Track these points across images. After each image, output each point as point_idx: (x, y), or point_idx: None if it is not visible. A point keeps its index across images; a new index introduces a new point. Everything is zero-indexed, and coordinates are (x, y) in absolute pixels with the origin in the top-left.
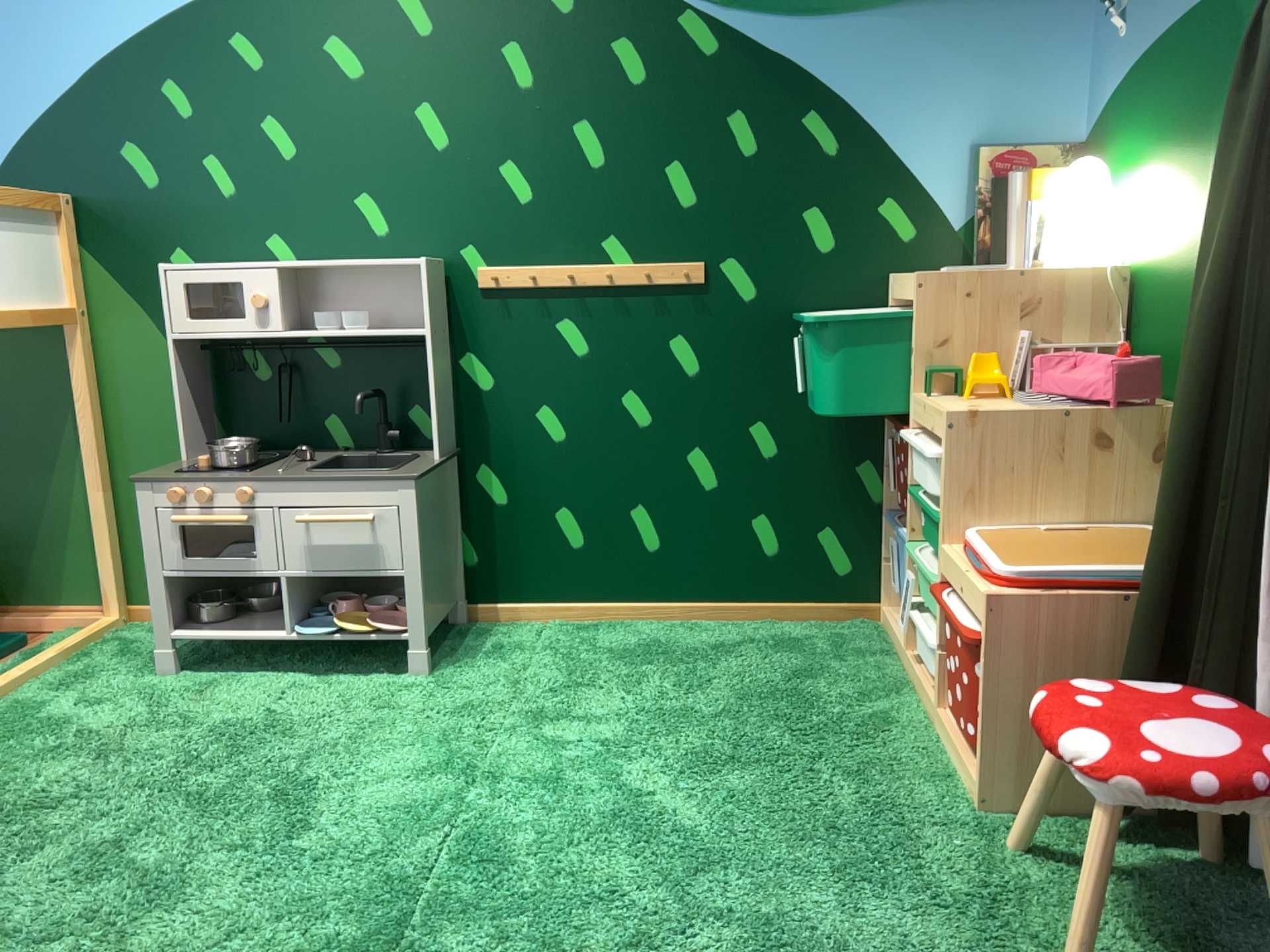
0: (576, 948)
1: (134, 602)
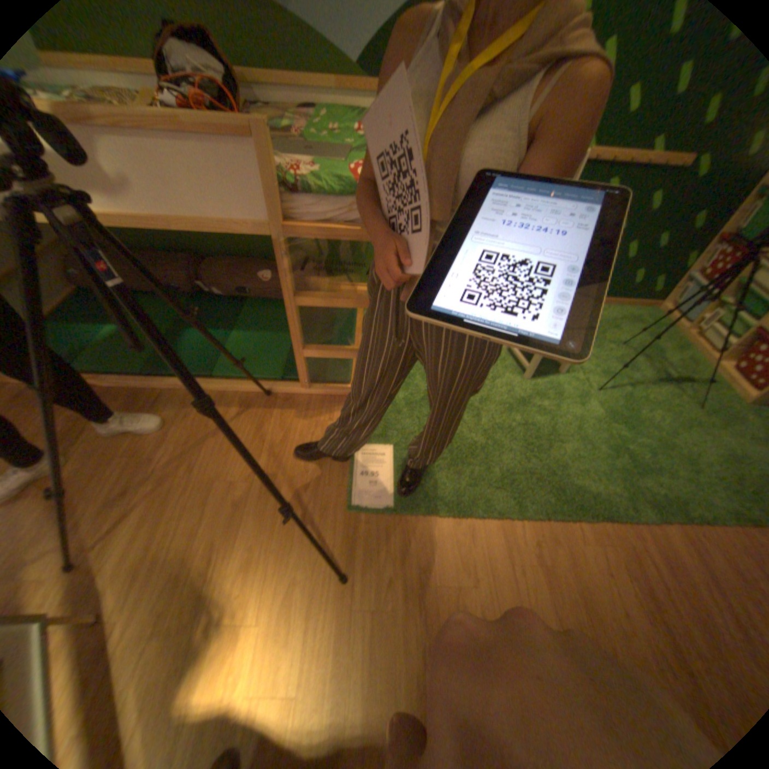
0: (668, 454)
1: None
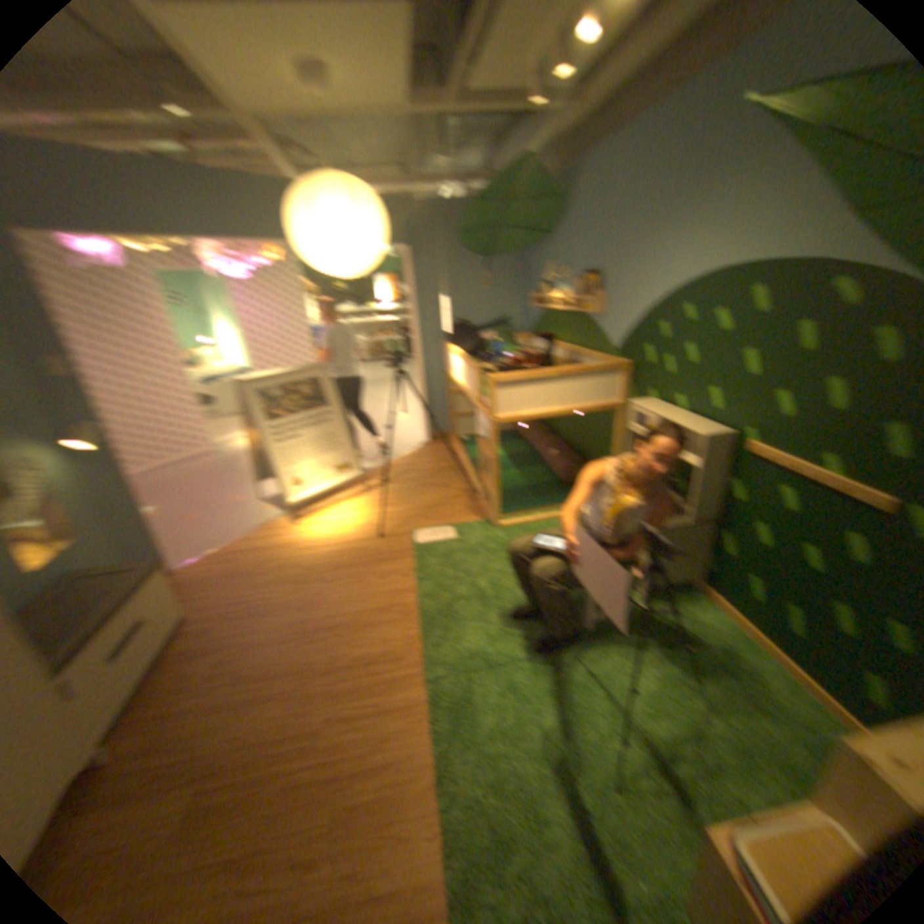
0: (506, 718)
1: None
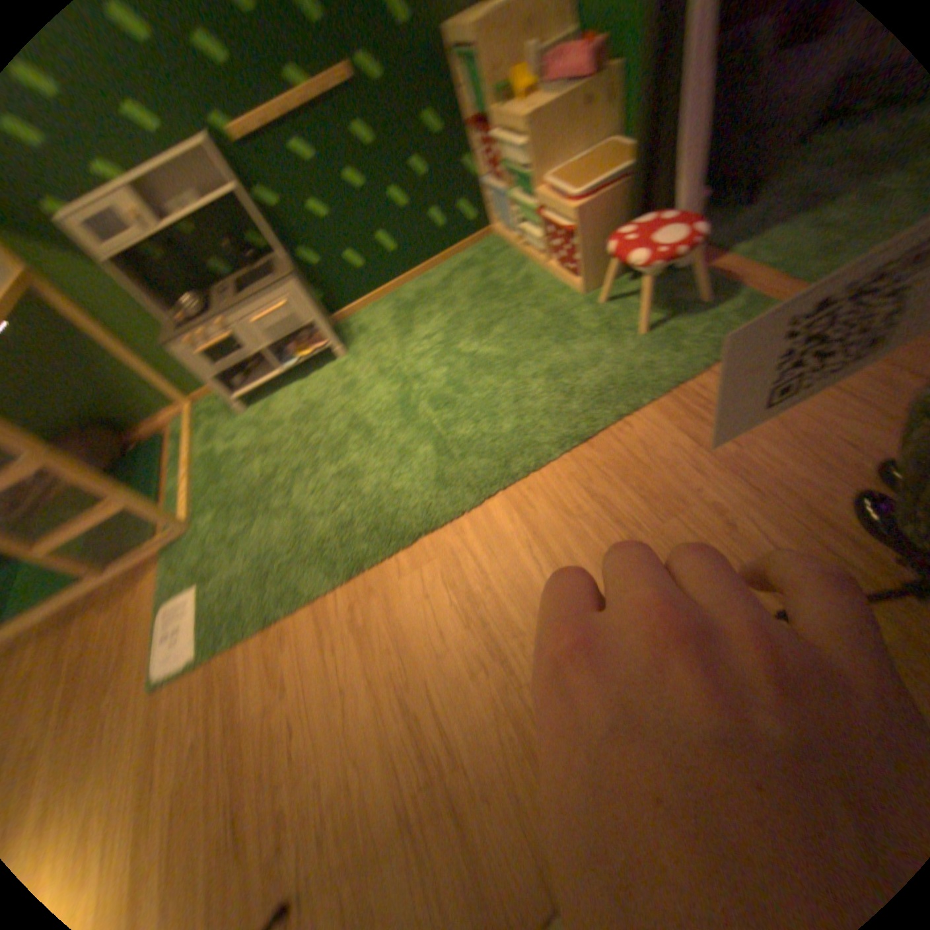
0: (494, 412)
1: (184, 397)
